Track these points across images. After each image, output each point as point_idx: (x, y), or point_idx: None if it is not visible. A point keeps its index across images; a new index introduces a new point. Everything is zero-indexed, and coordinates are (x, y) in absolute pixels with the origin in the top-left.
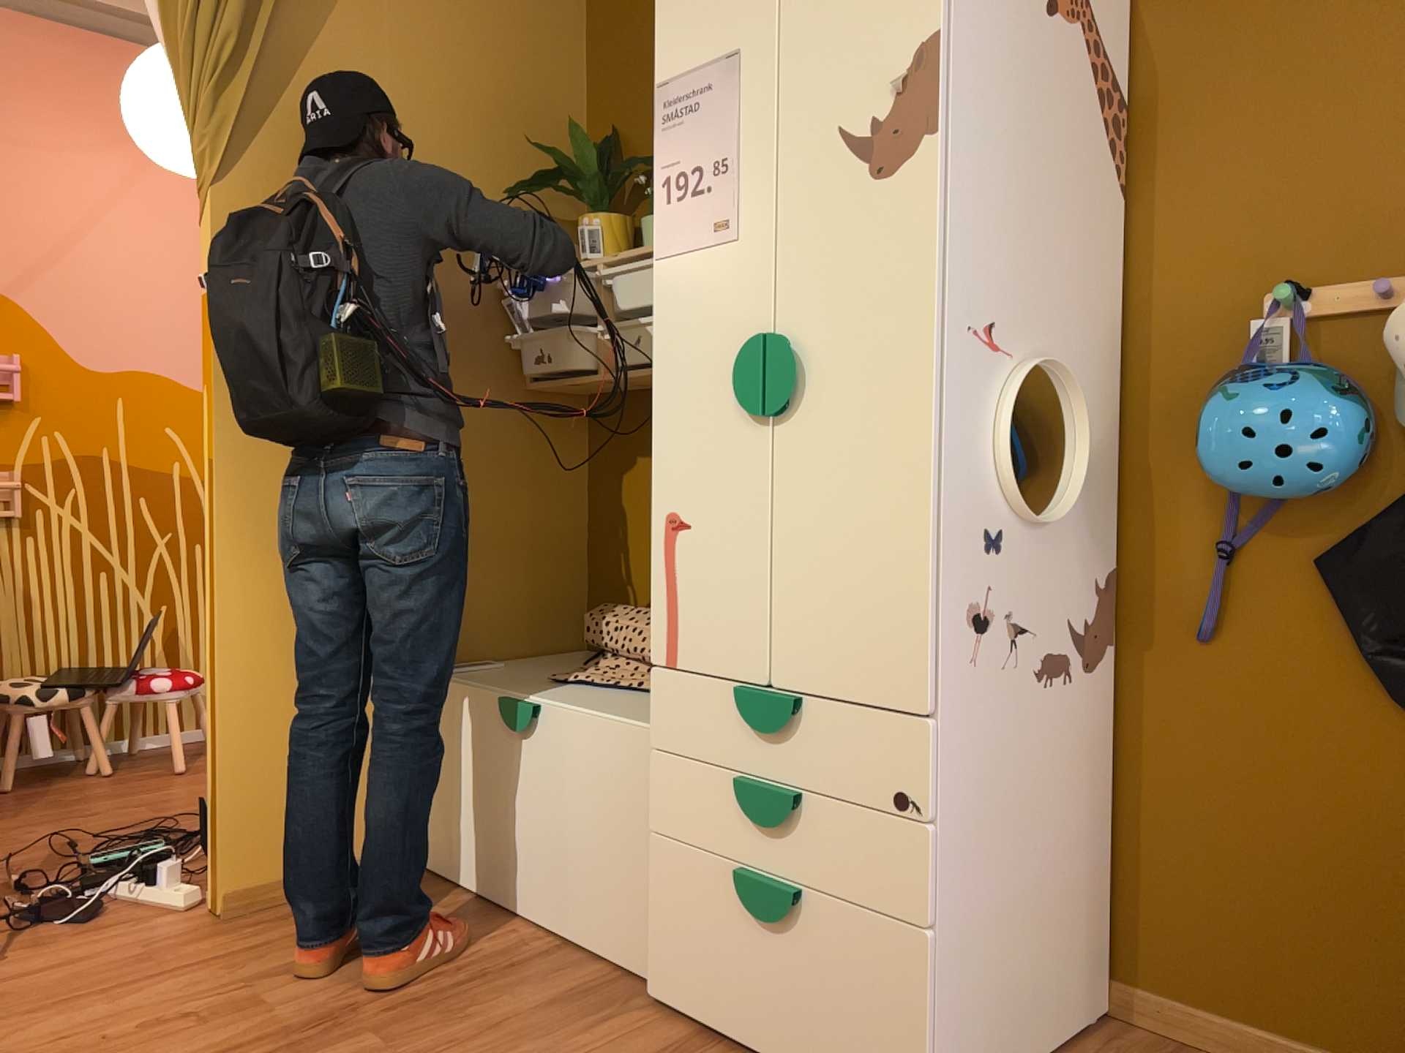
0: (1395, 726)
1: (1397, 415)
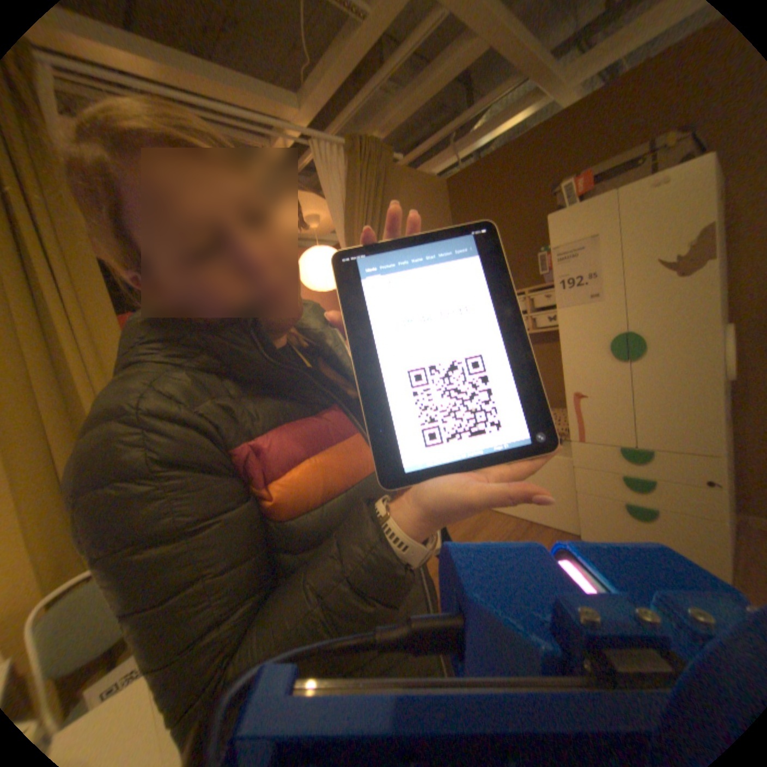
0: None
1: None
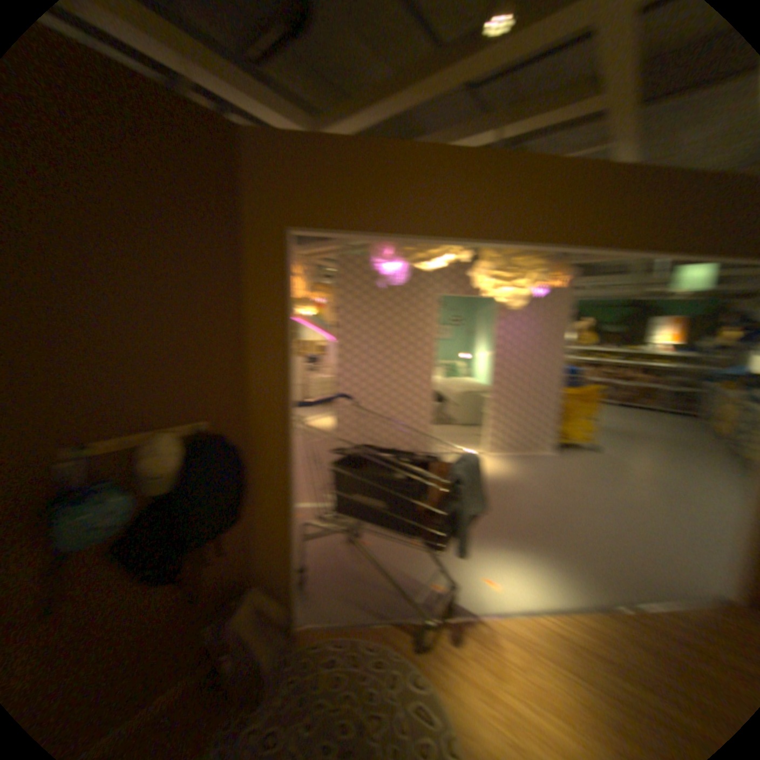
0: (136, 598)
1: (133, 495)
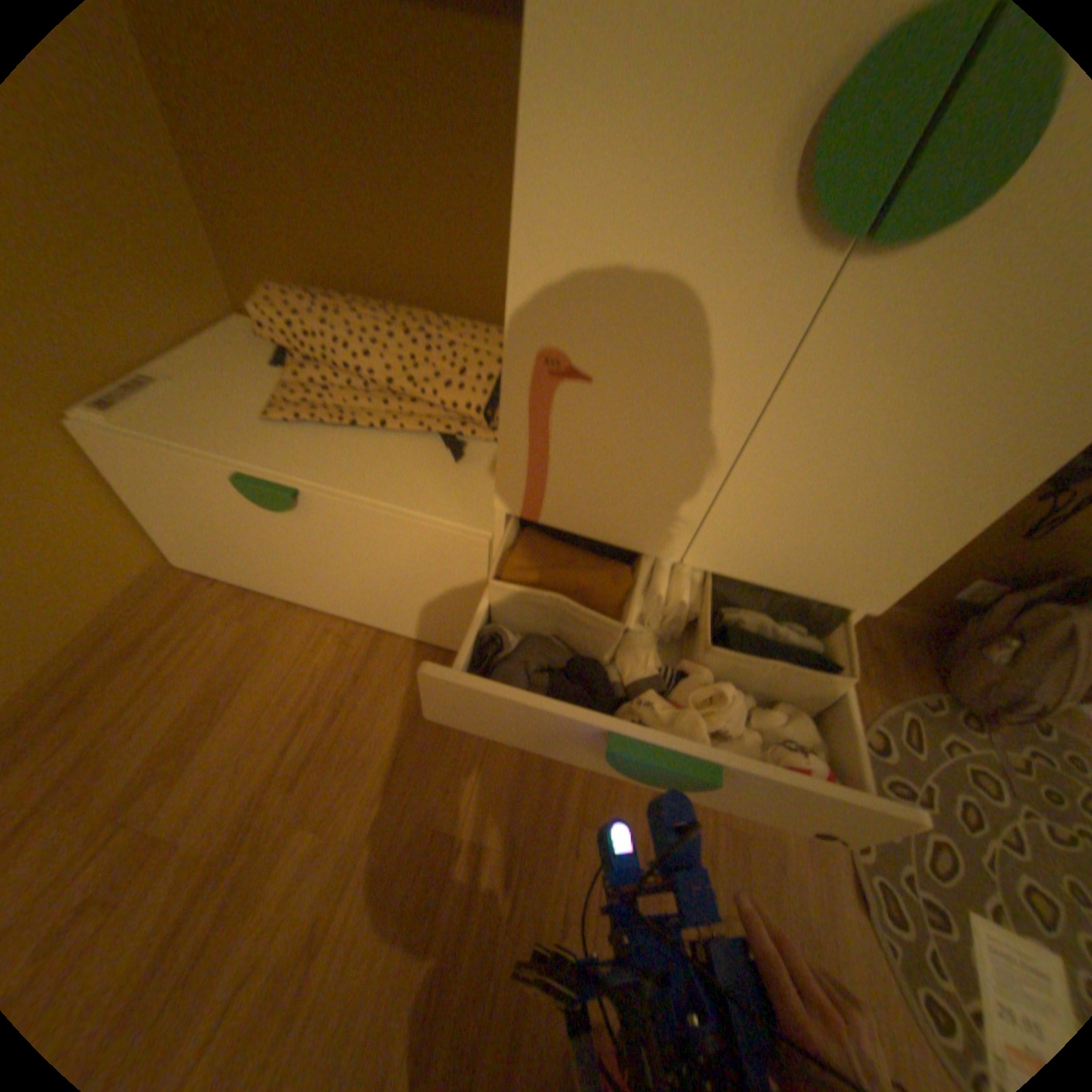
0: None
1: None
